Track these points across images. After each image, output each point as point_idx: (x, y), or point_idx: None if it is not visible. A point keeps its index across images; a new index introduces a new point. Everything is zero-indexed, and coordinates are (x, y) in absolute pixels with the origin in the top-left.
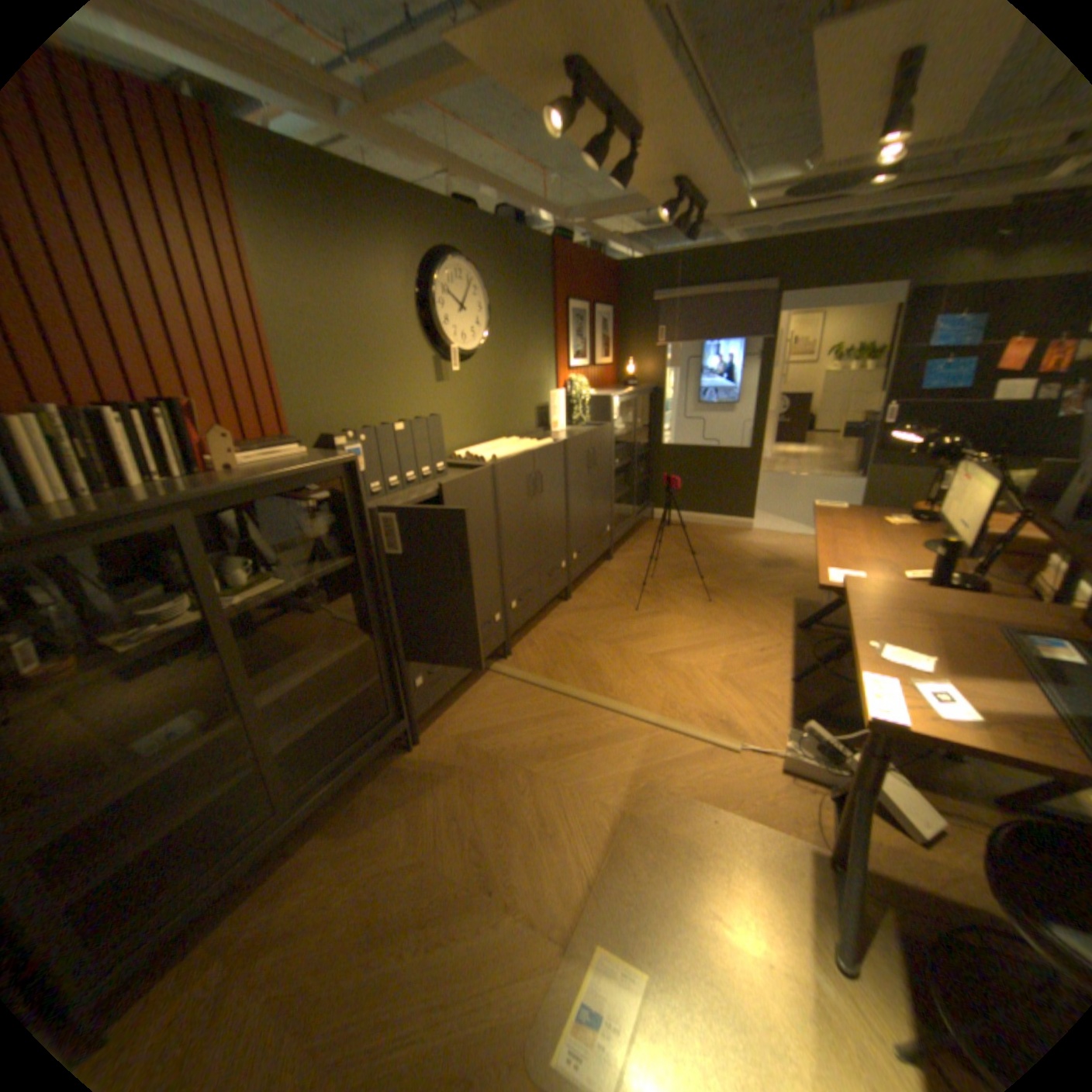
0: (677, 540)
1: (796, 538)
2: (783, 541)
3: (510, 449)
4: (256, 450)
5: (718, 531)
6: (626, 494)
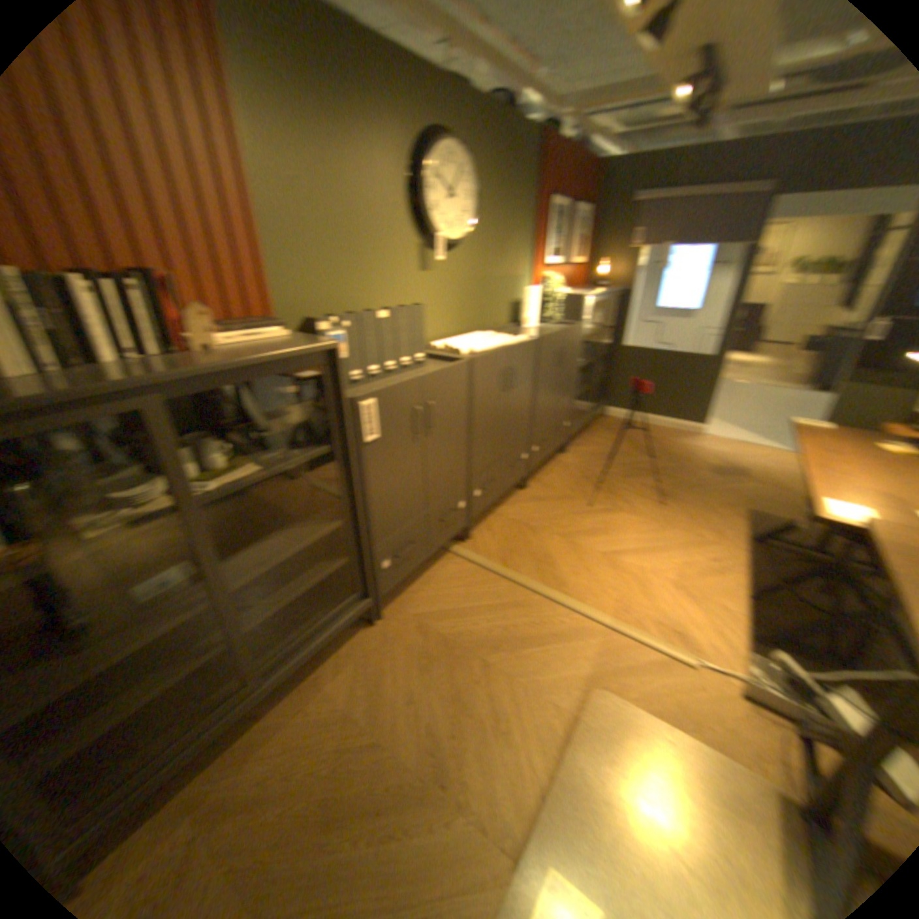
0: (631, 439)
1: (749, 447)
2: (736, 449)
3: (489, 342)
4: (242, 331)
5: (670, 433)
6: (587, 391)
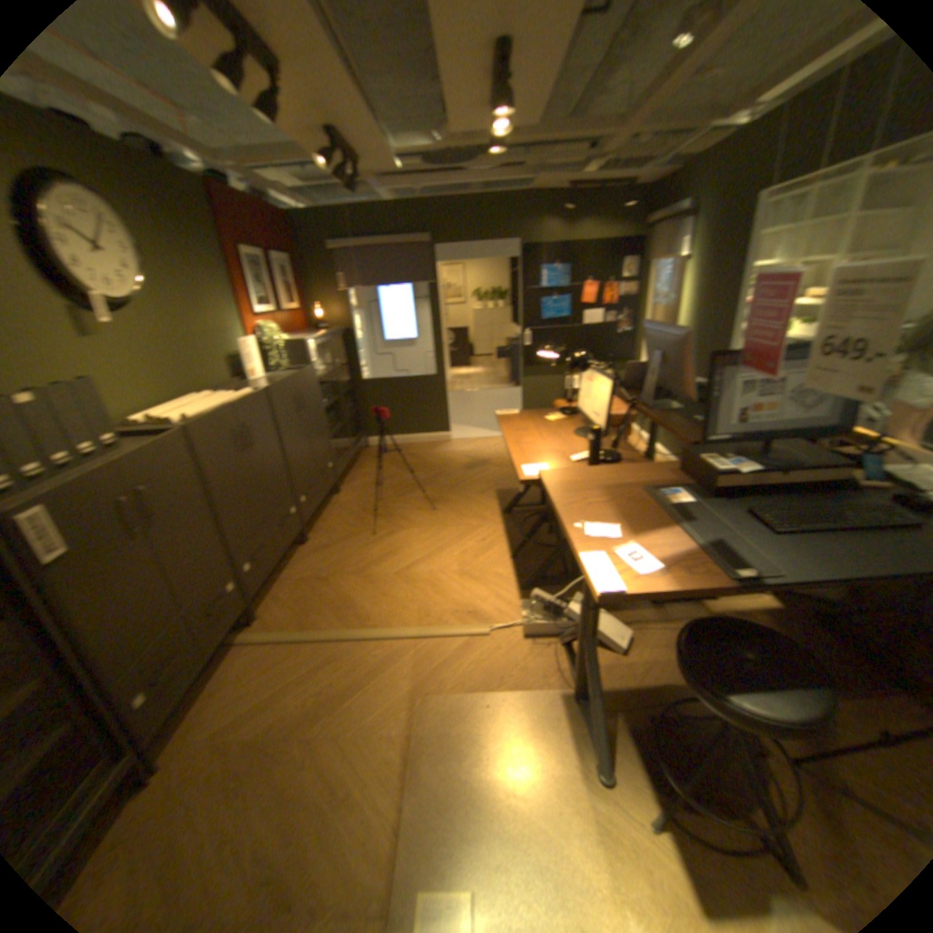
0: (393, 462)
1: (482, 441)
2: (474, 446)
3: (202, 404)
4: None
5: (424, 447)
6: (339, 429)
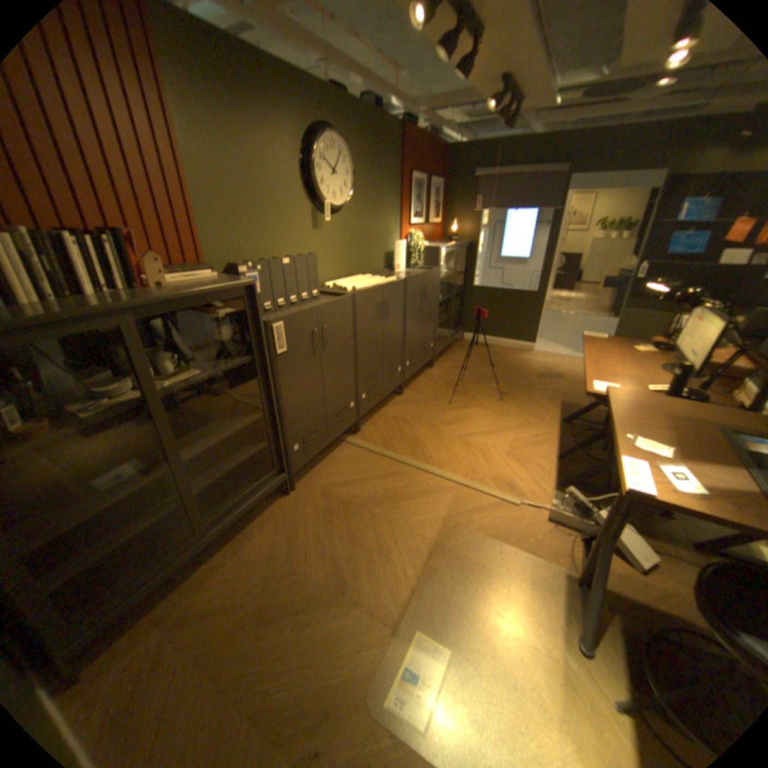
0: (480, 356)
1: (564, 358)
2: (555, 360)
3: (366, 283)
4: (180, 274)
5: (509, 351)
6: (445, 321)
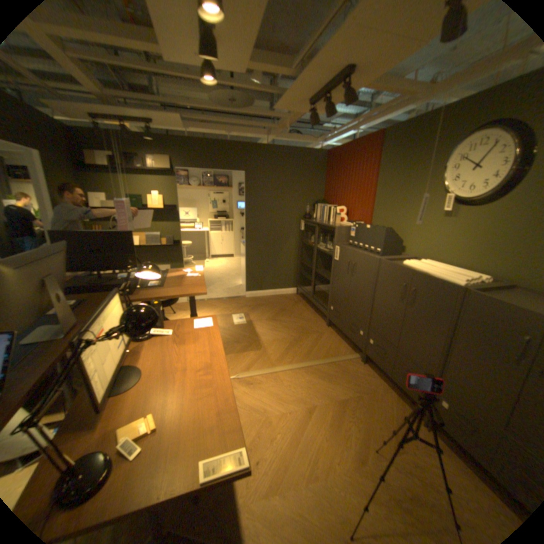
0: None
1: None
2: None
3: (430, 268)
4: (348, 222)
5: None
6: None
